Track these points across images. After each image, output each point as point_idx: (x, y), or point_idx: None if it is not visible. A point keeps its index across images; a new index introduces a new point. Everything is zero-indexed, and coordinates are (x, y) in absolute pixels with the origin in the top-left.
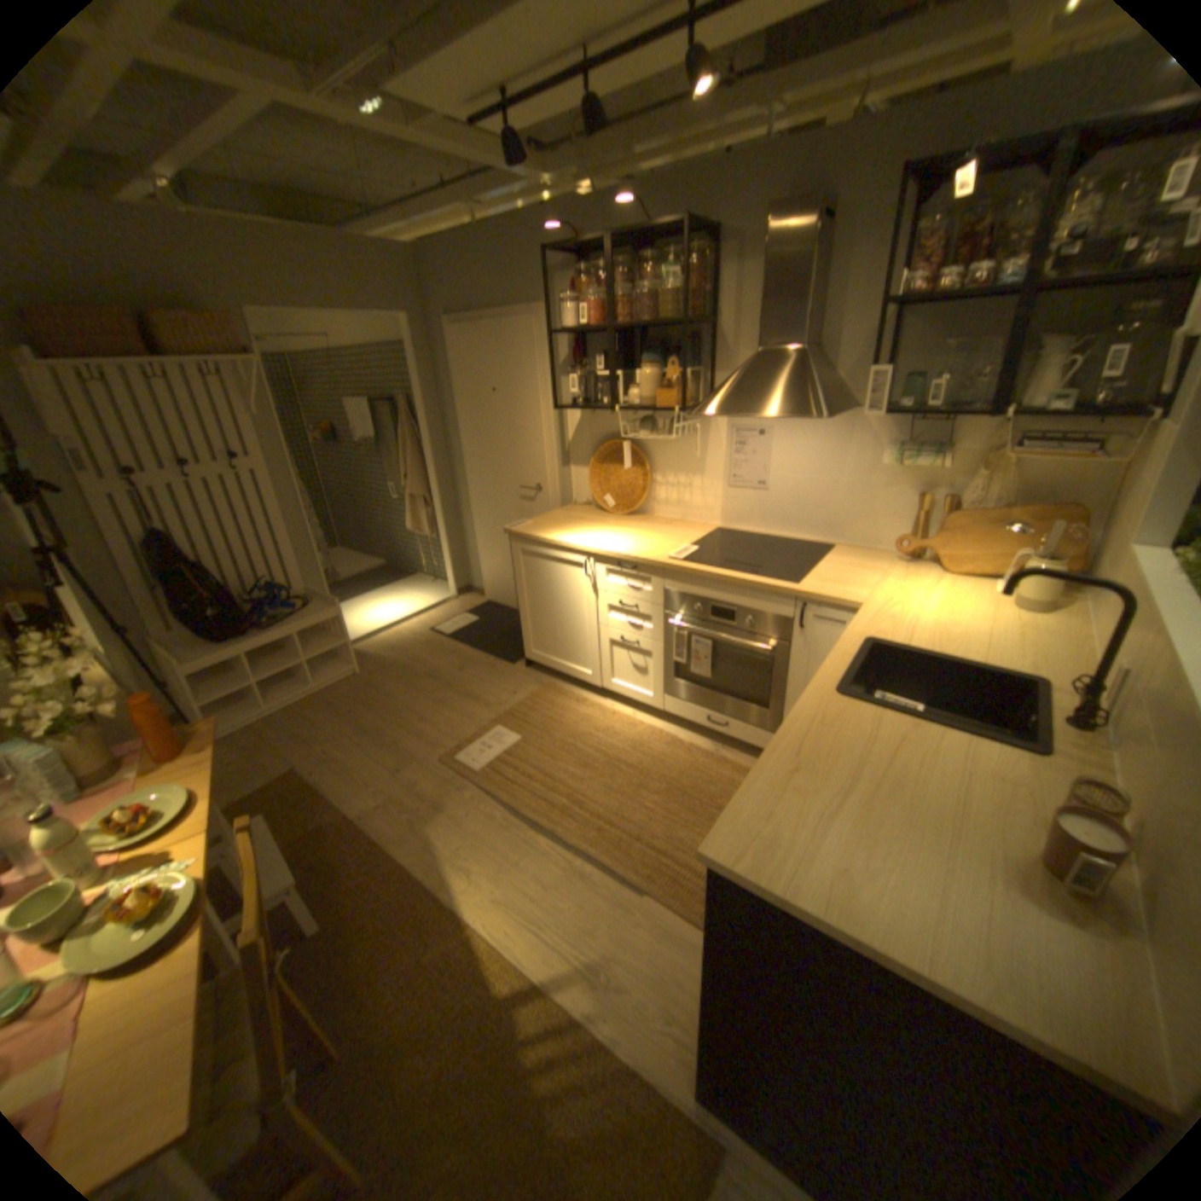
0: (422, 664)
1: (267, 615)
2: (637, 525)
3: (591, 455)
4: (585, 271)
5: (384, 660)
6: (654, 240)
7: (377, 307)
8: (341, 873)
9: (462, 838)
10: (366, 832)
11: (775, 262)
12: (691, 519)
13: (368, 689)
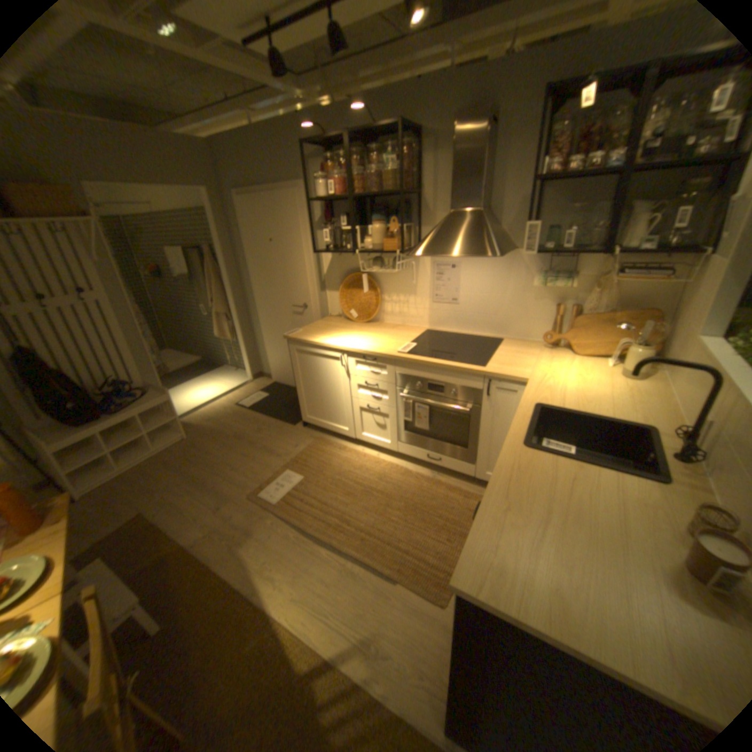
0: (230, 429)
1: (114, 404)
2: (374, 329)
3: (339, 283)
4: (329, 158)
5: (203, 428)
6: (376, 136)
7: (184, 183)
8: (179, 591)
9: (267, 555)
10: (196, 557)
11: (460, 151)
12: (409, 324)
13: (193, 450)
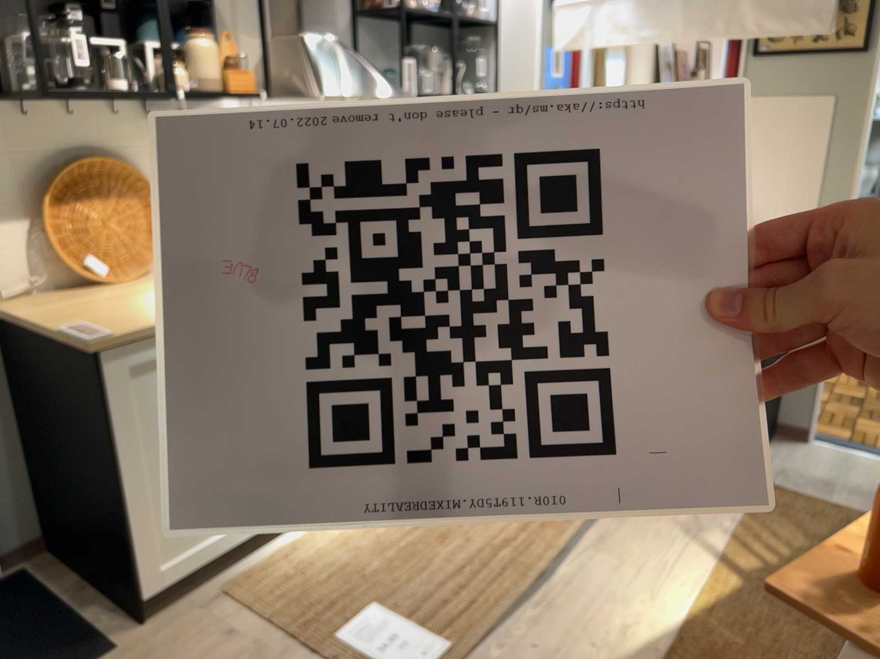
0: None
1: None
2: None
3: (19, 195)
4: None
5: None
6: None
7: None
8: None
9: (577, 645)
10: None
11: None
12: None
13: None
